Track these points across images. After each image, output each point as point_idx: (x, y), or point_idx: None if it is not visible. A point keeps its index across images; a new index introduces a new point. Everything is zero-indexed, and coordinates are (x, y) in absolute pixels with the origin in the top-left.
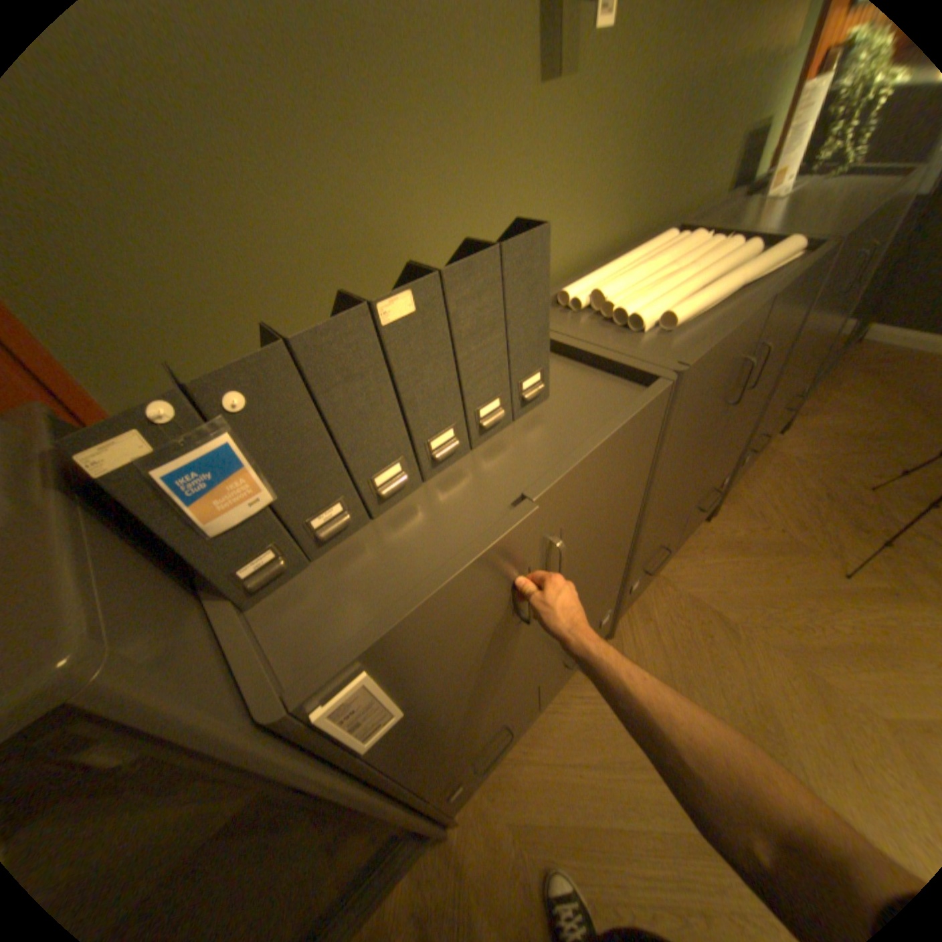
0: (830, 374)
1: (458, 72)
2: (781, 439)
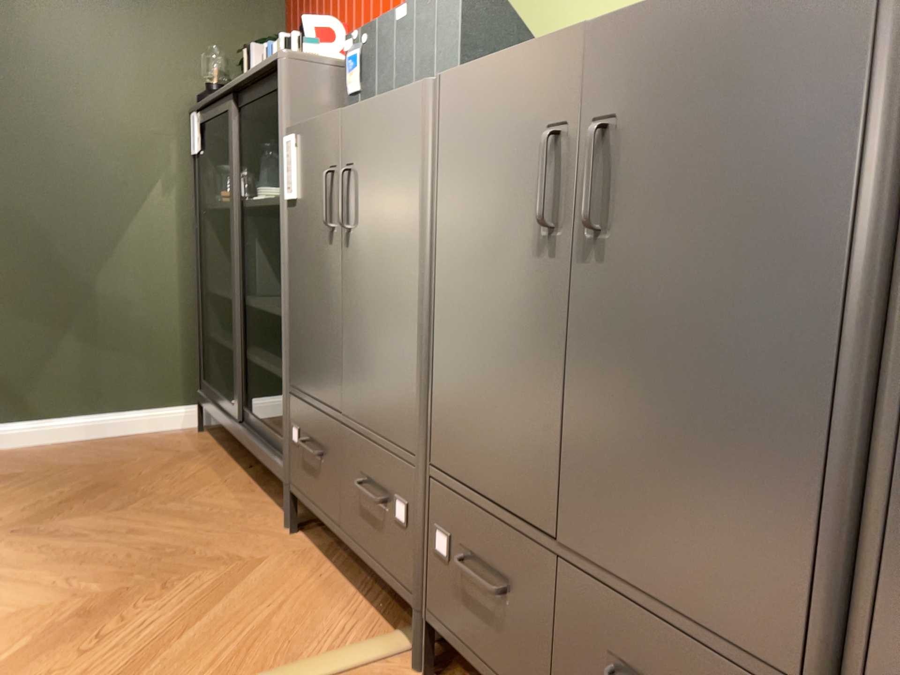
0: None
1: None
2: None
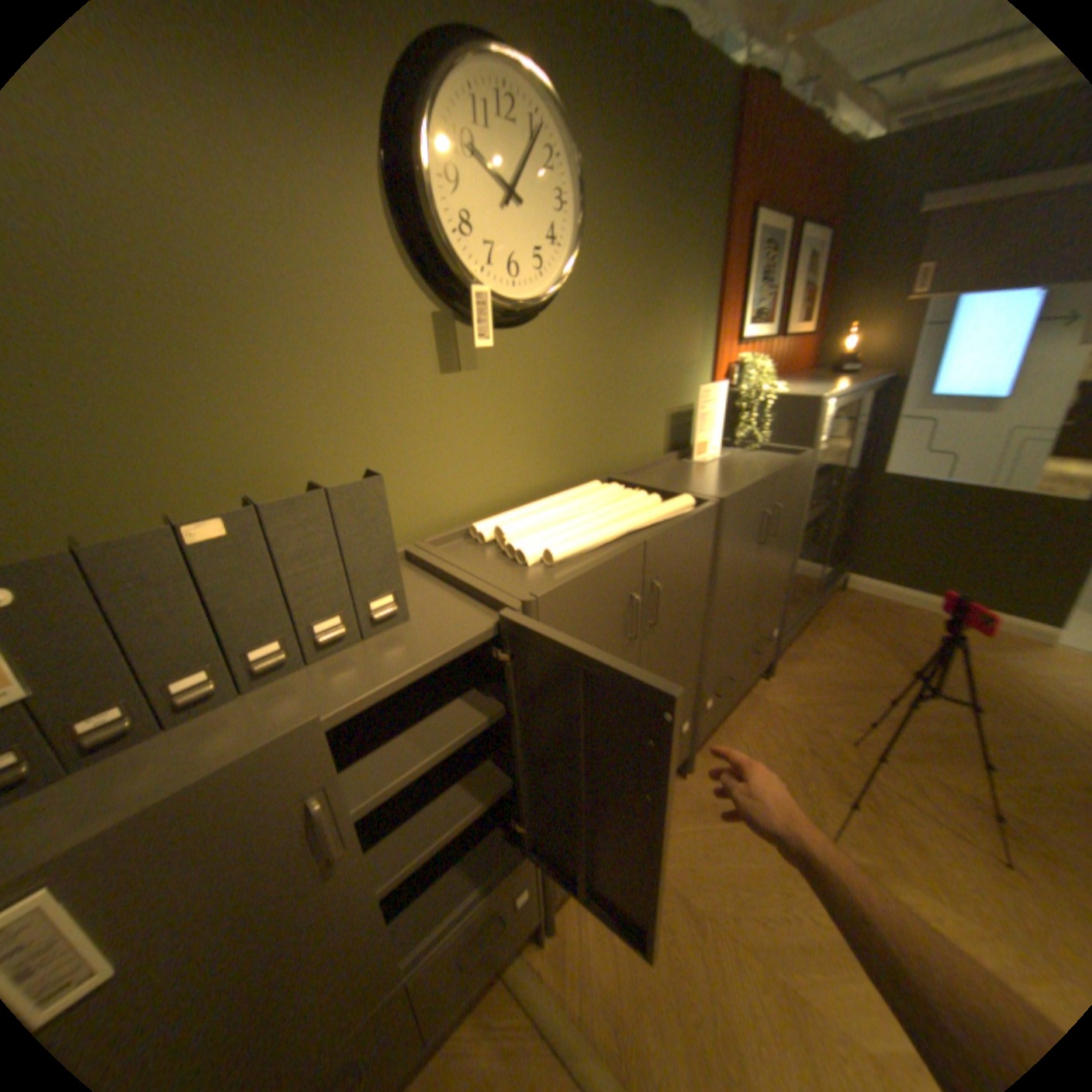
0: (816, 620)
1: (356, 365)
2: (766, 686)
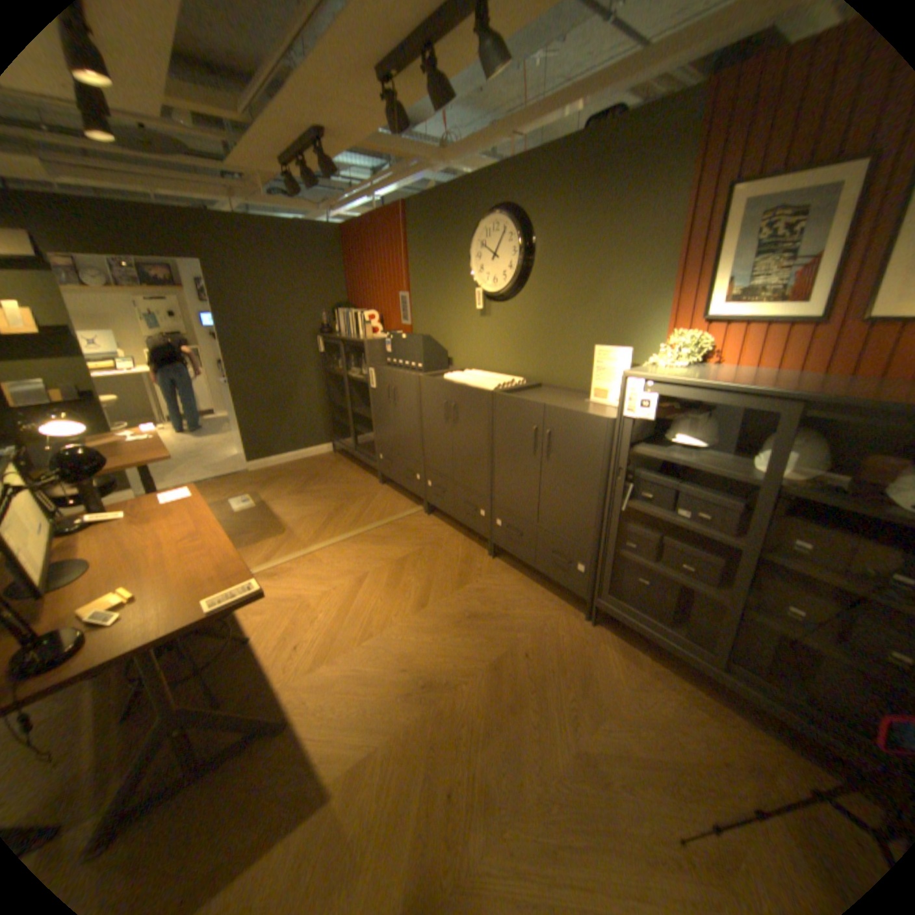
0: (734, 717)
1: (462, 312)
2: (578, 617)
